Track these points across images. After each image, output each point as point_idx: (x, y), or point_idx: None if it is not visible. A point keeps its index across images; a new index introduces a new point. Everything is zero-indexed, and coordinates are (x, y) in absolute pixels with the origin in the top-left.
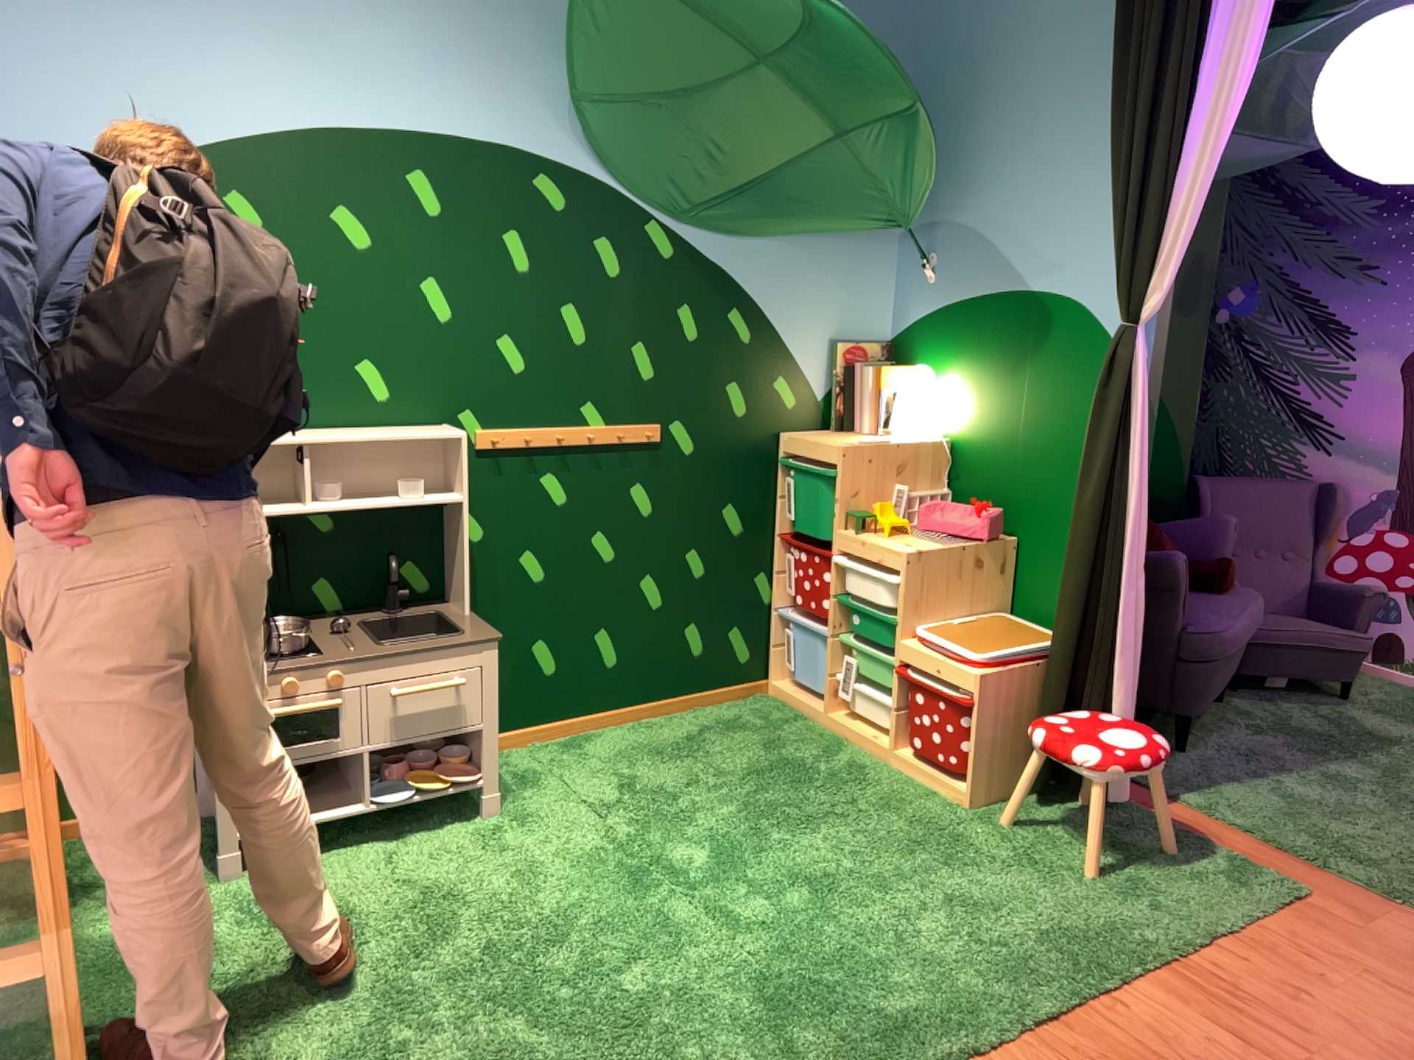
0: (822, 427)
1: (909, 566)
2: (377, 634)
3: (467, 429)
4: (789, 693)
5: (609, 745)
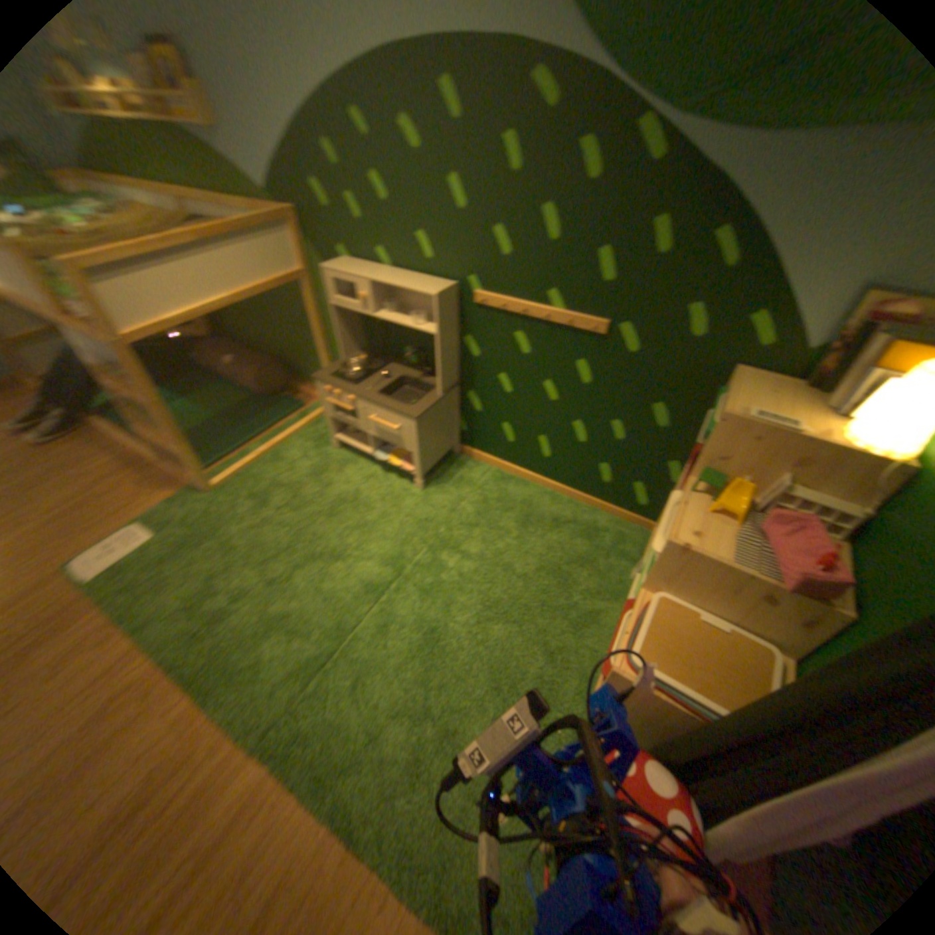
0: (806, 378)
1: (672, 556)
2: (398, 386)
3: (472, 287)
4: None
5: (516, 496)
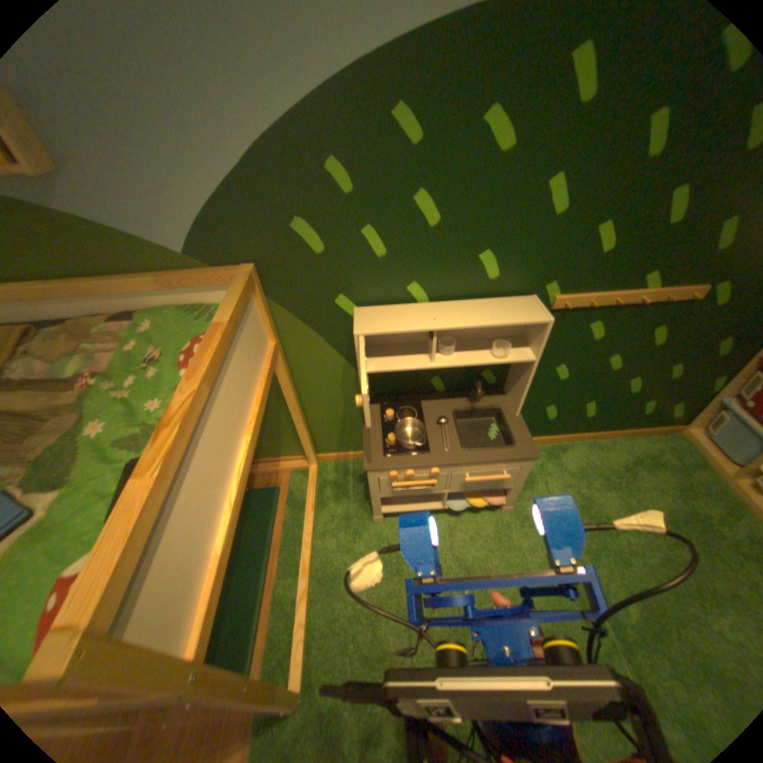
0: None
1: None
2: (458, 426)
3: (546, 294)
4: (704, 448)
5: (575, 464)
